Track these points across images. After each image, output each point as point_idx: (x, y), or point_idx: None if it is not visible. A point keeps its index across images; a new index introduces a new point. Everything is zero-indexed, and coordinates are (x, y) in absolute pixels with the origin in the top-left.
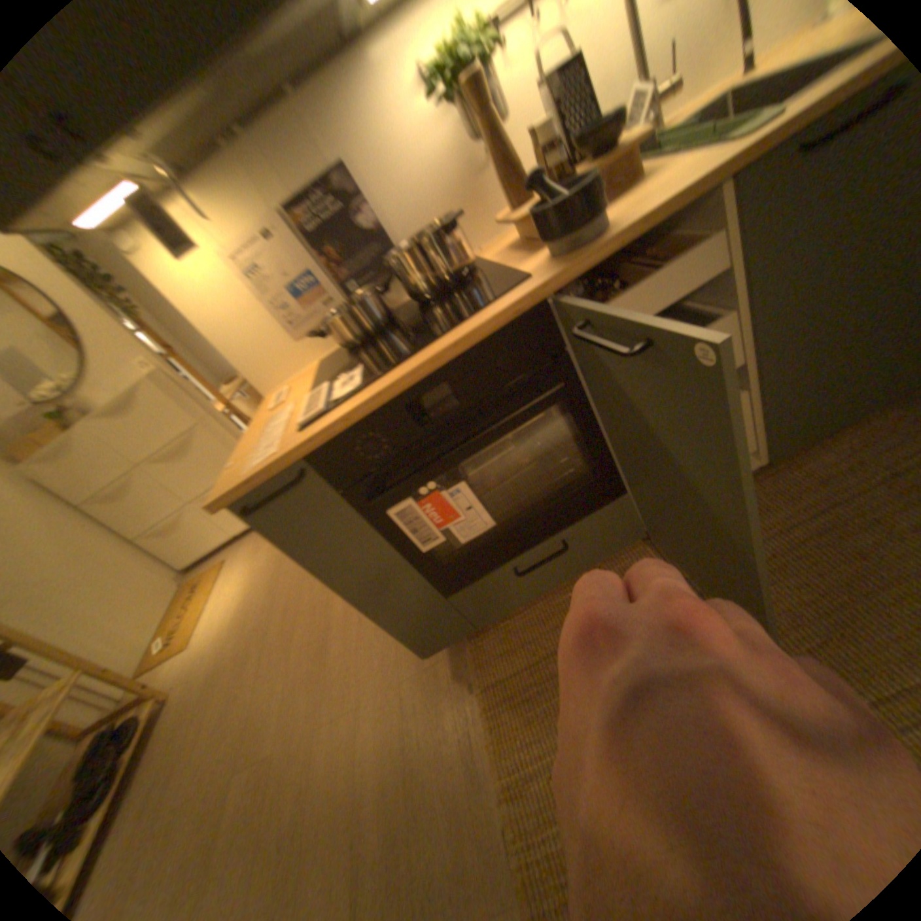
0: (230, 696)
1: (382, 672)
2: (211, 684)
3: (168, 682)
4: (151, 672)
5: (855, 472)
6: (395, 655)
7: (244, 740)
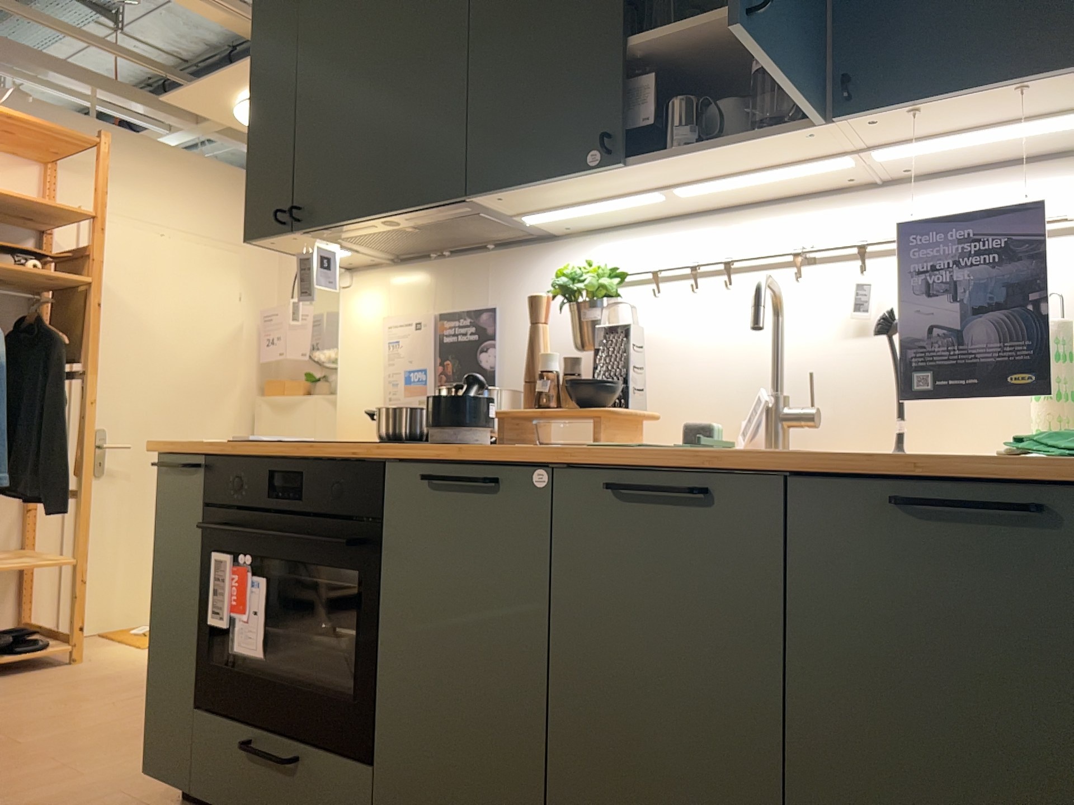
0: (83, 699)
1: (129, 779)
2: (97, 682)
3: (96, 657)
4: (107, 643)
5: None
6: (155, 780)
7: (32, 725)
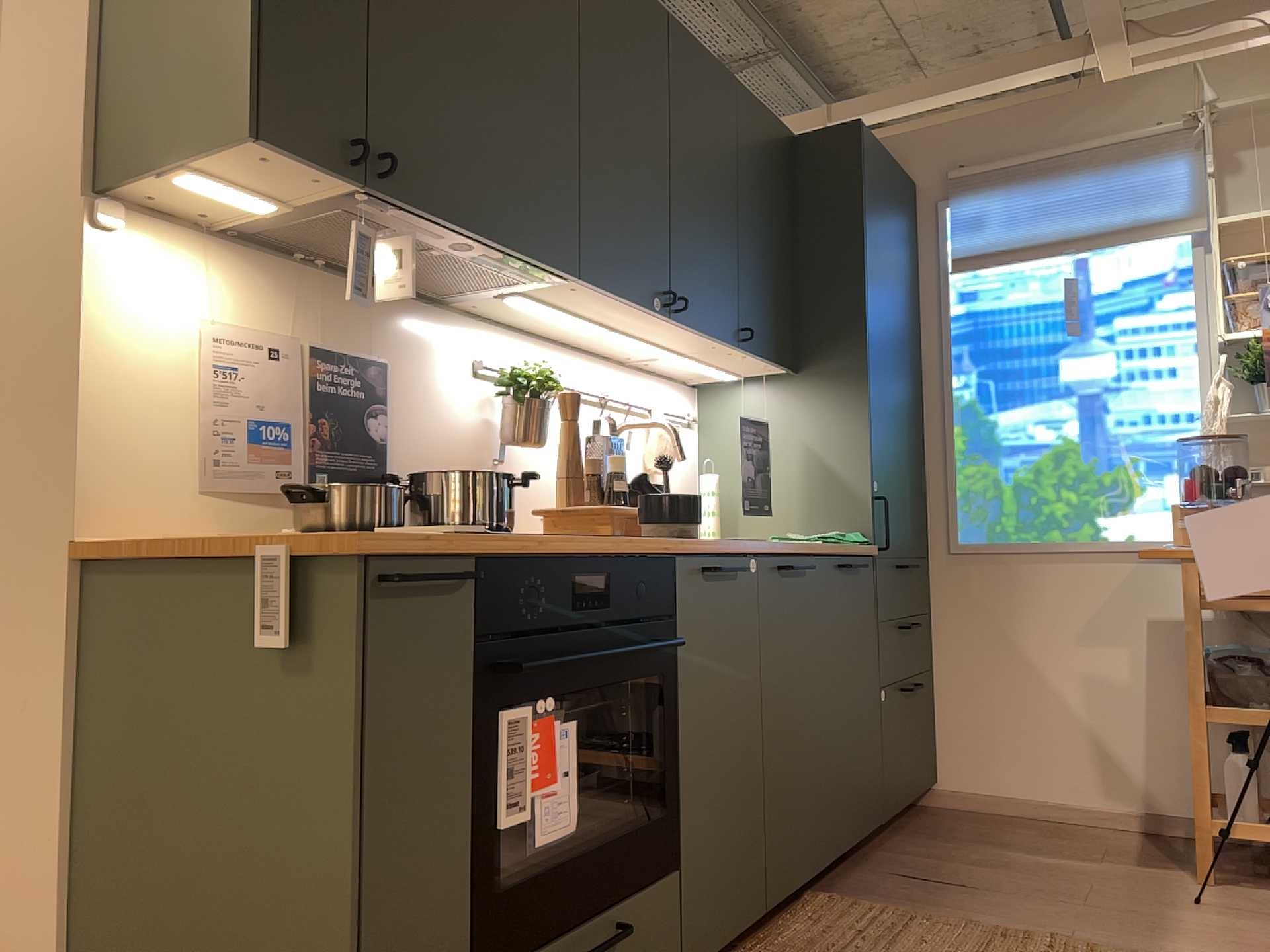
0: None
1: None
2: None
3: None
4: None
5: (829, 934)
6: None
7: None
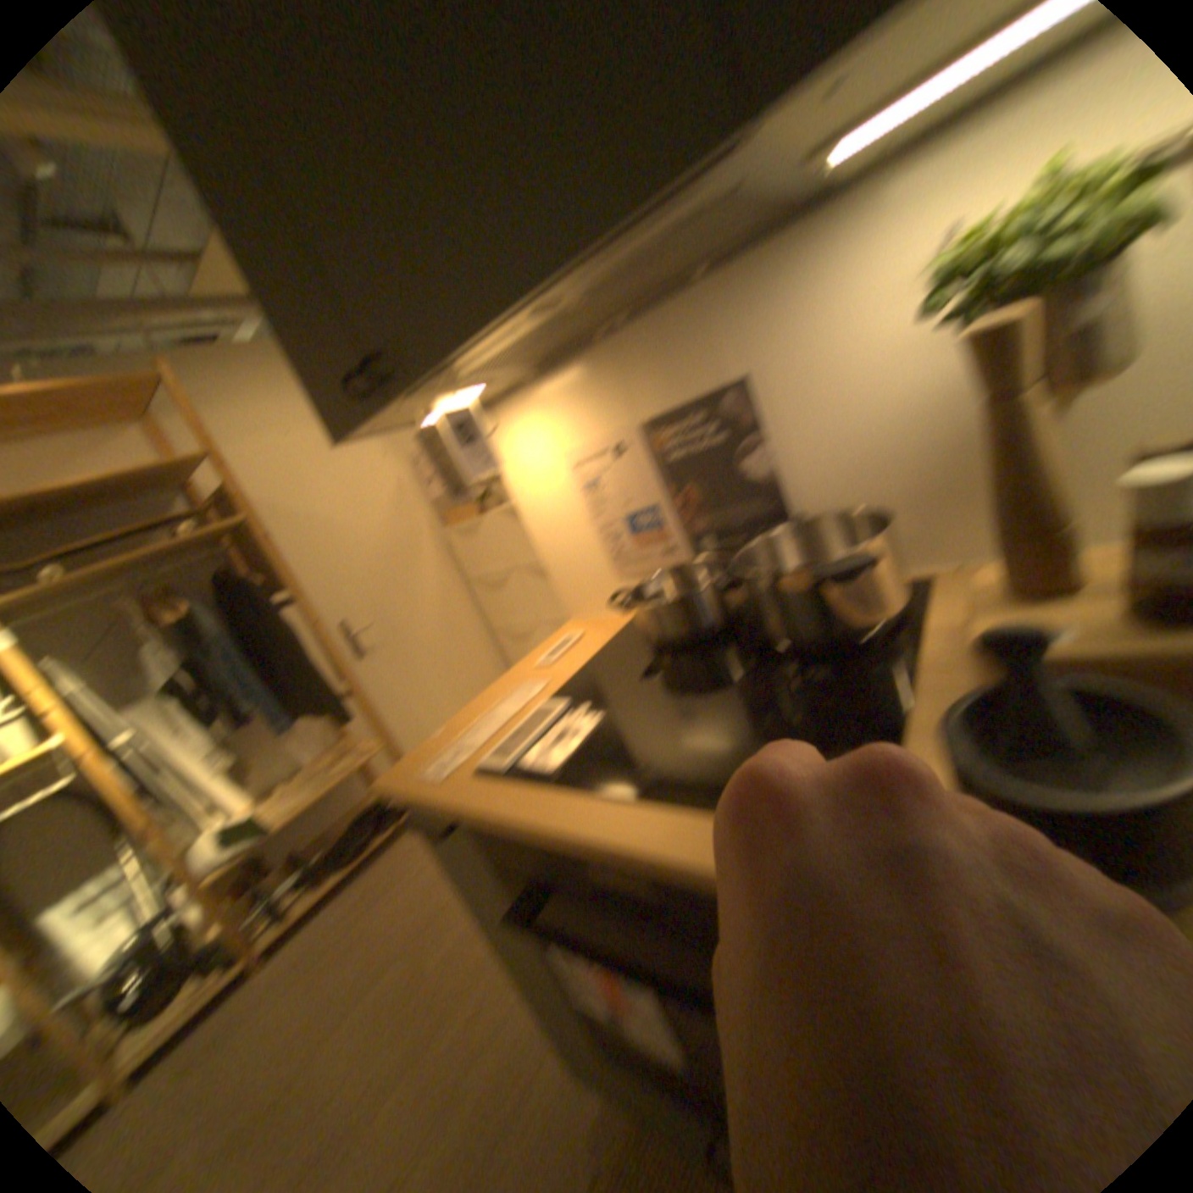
0: None
1: None
2: None
3: None
4: None
5: None
6: None
7: (426, 936)
